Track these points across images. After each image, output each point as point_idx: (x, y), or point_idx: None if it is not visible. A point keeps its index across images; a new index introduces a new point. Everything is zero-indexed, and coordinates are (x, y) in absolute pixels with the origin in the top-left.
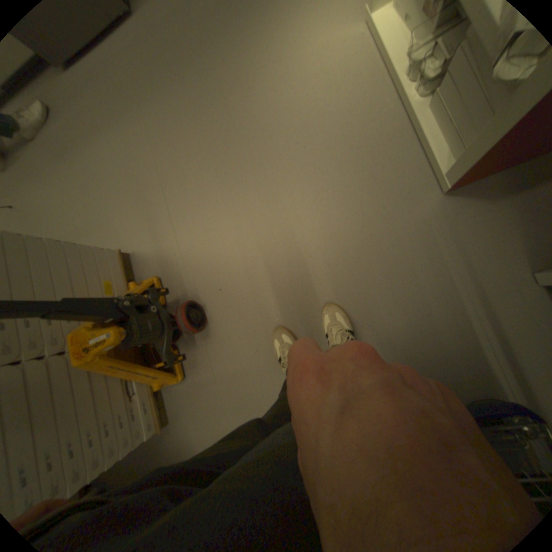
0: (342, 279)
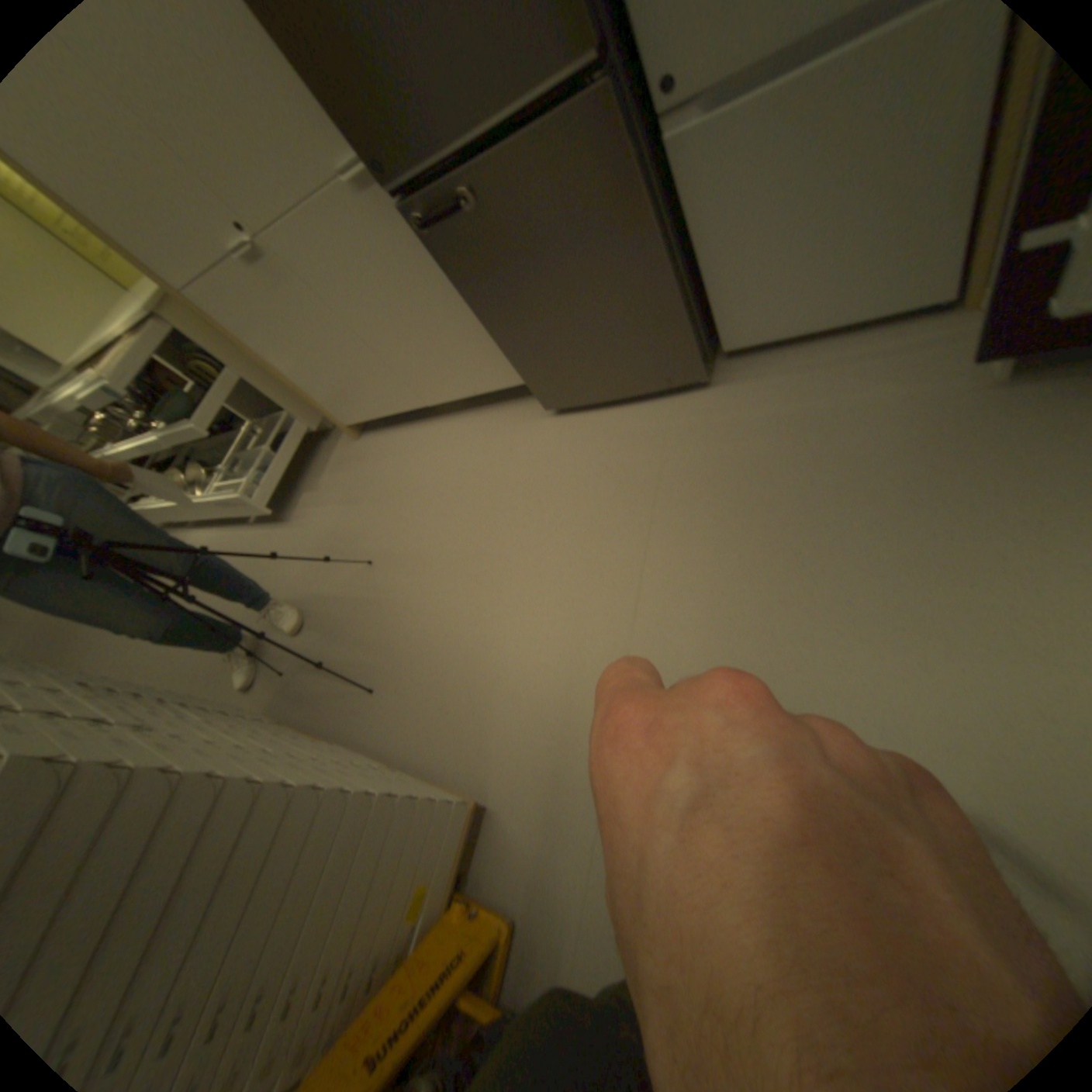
0: None
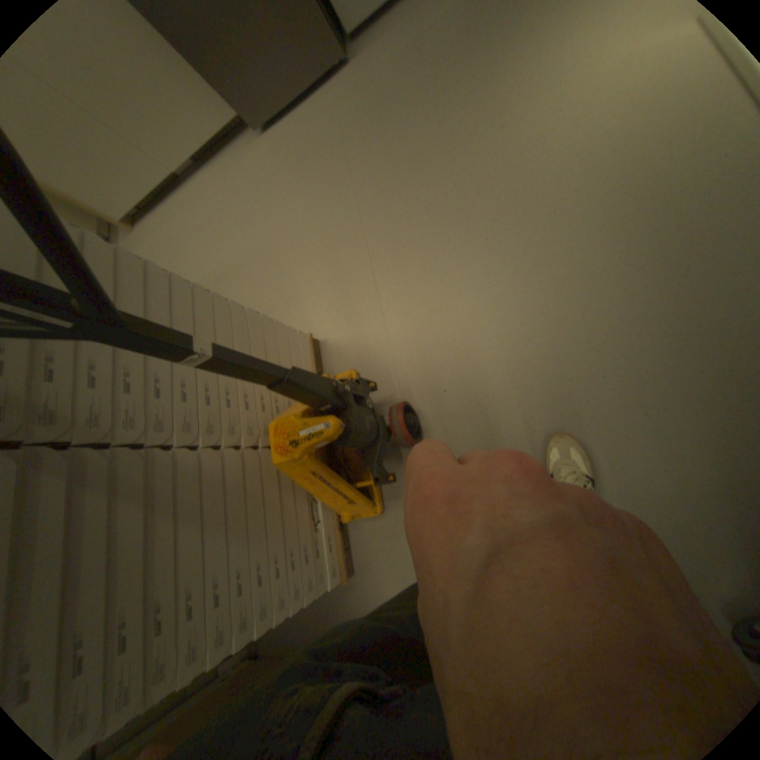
0: (654, 383)
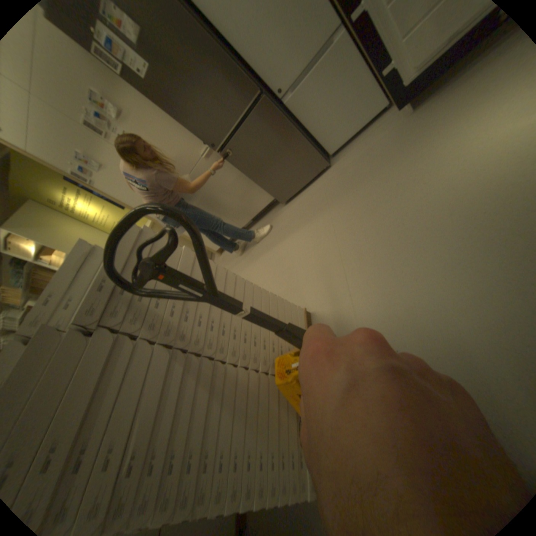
0: None
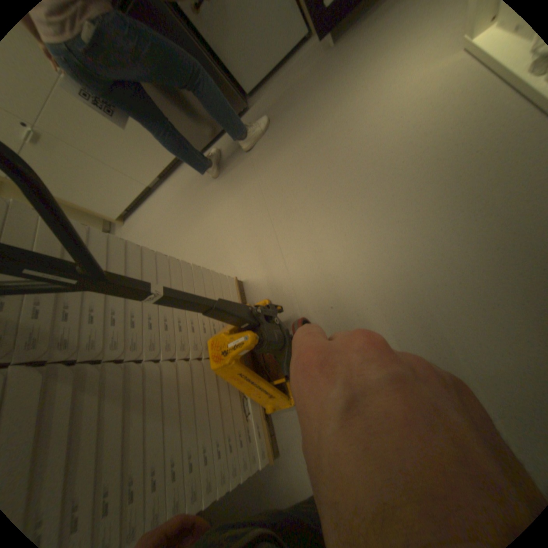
0: (486, 286)
